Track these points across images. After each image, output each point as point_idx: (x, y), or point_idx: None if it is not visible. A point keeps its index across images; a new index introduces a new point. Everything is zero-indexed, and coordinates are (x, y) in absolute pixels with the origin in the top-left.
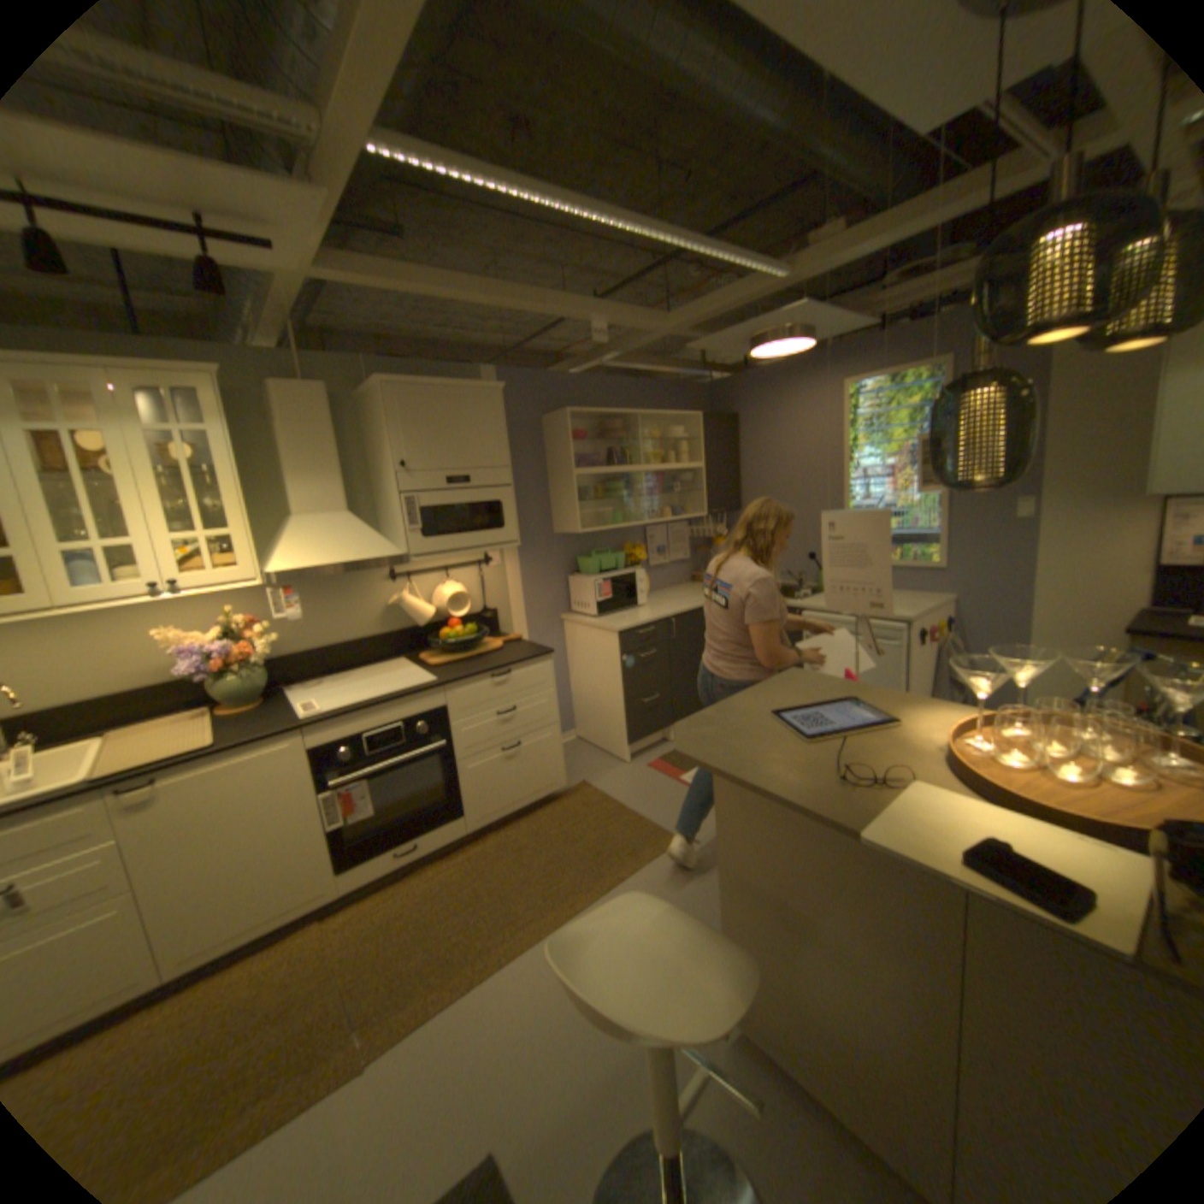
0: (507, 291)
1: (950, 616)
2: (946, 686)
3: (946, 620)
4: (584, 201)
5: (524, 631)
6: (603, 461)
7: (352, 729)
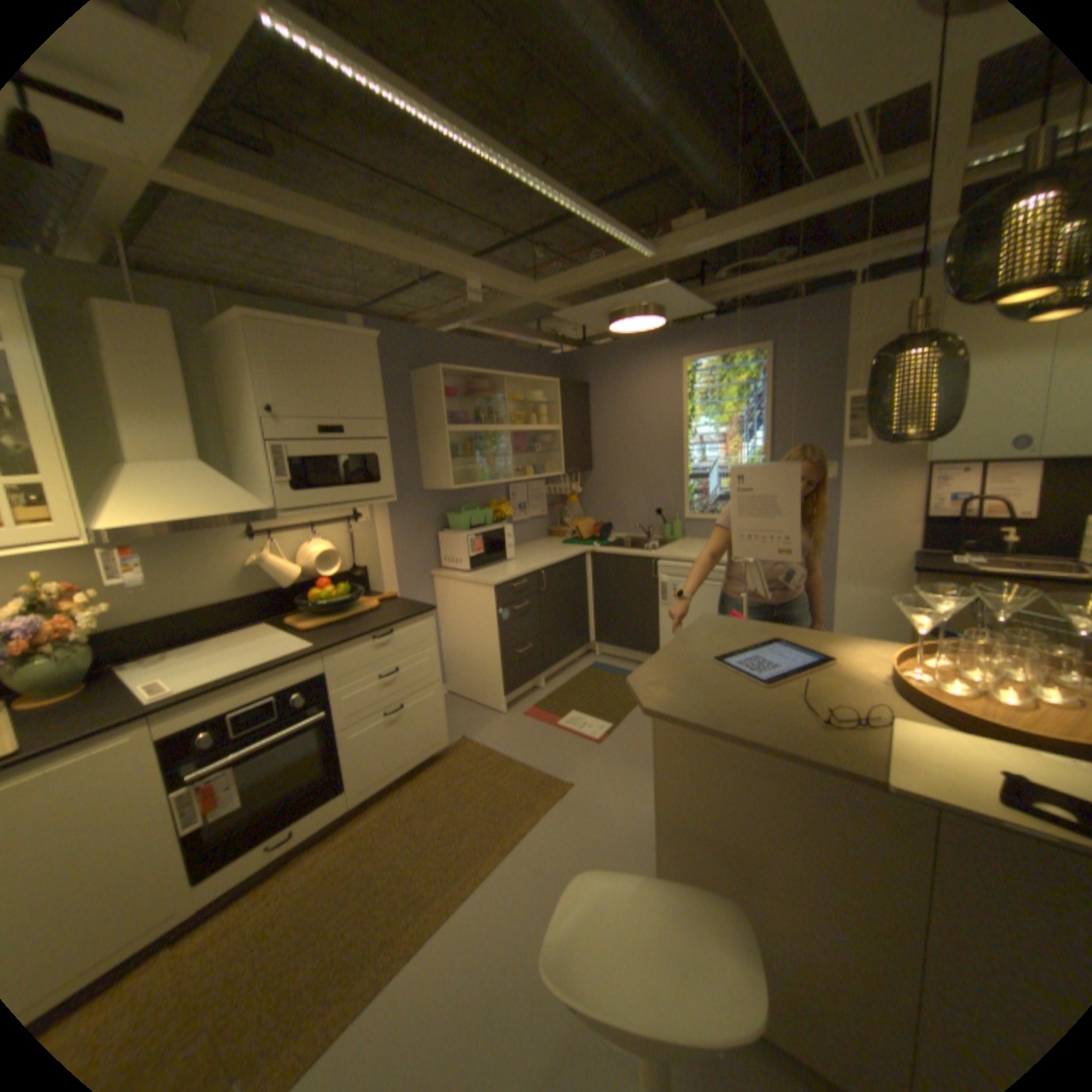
0: (386, 235)
1: None
2: None
3: None
4: (493, 144)
5: (394, 588)
6: (471, 419)
7: (212, 711)
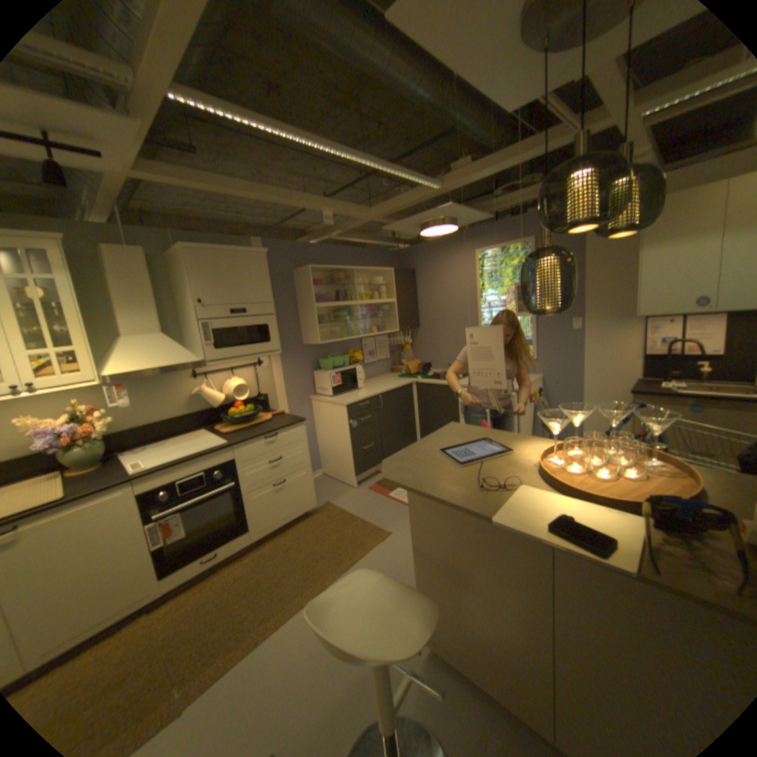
0: (267, 190)
1: (540, 387)
2: (539, 428)
3: (538, 389)
4: (314, 138)
5: (285, 407)
6: (333, 298)
7: (168, 479)
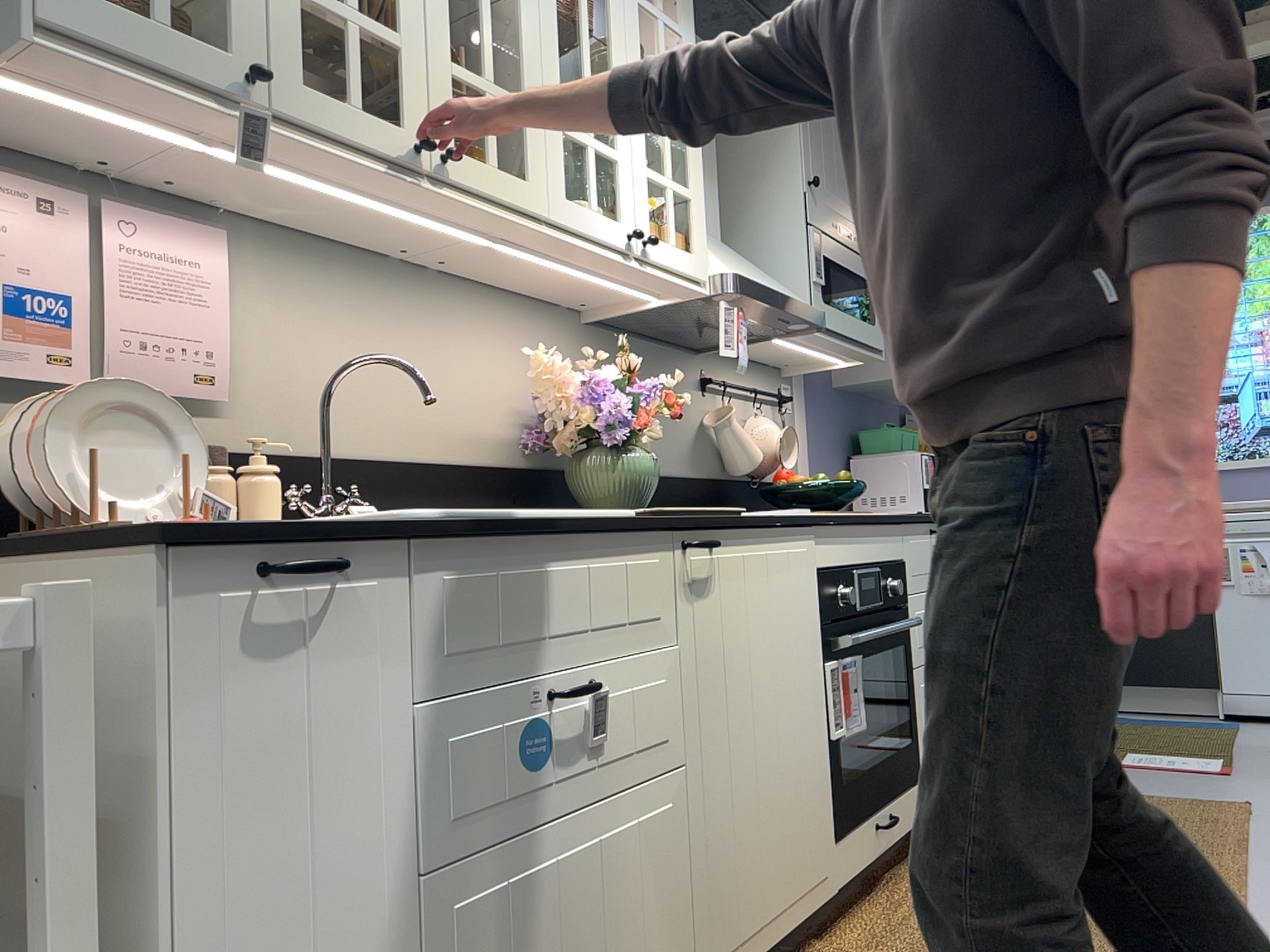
0: None
1: None
2: None
3: None
4: None
5: None
6: None
7: (847, 554)
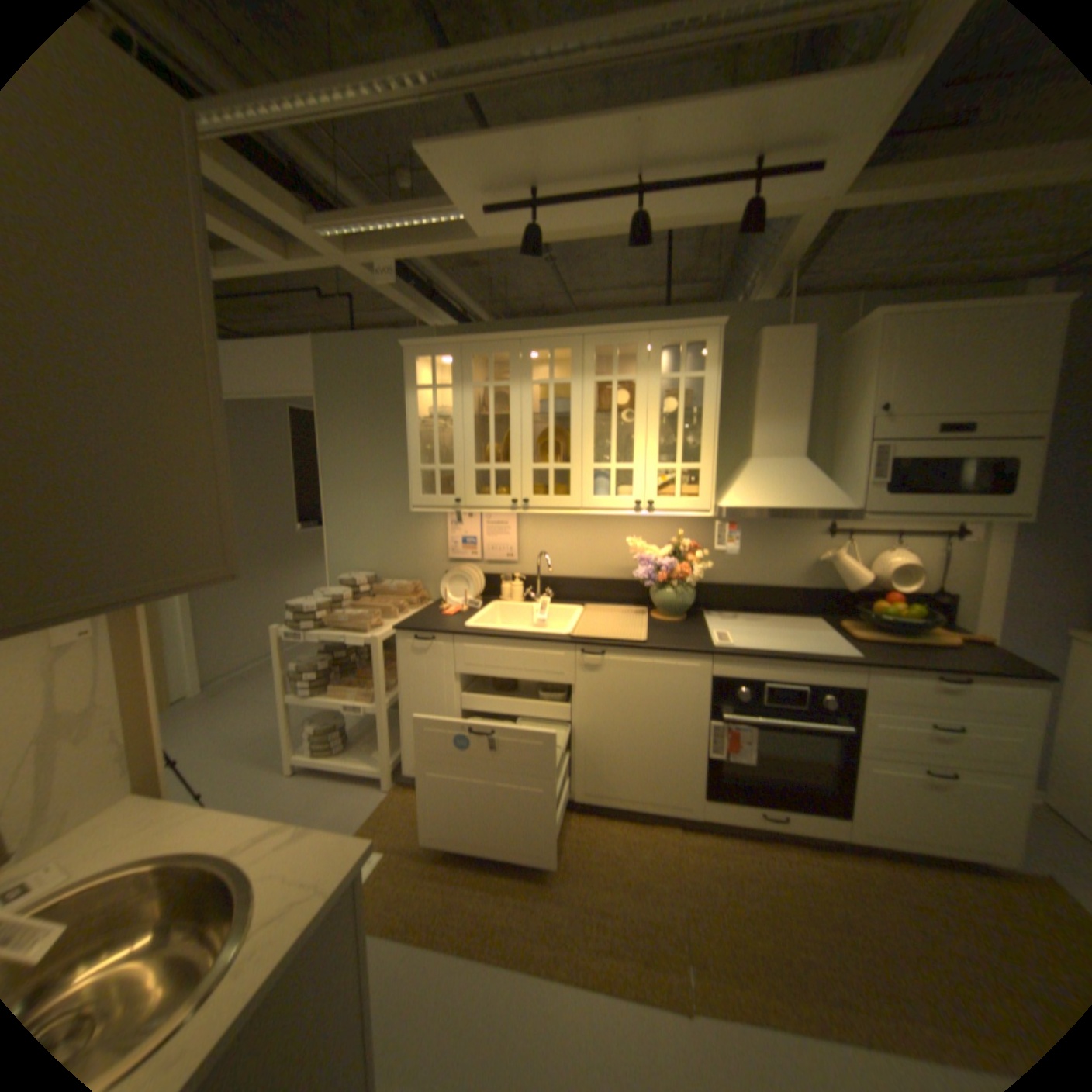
0: None
1: None
2: None
3: None
4: None
5: (994, 634)
6: None
7: (757, 674)
